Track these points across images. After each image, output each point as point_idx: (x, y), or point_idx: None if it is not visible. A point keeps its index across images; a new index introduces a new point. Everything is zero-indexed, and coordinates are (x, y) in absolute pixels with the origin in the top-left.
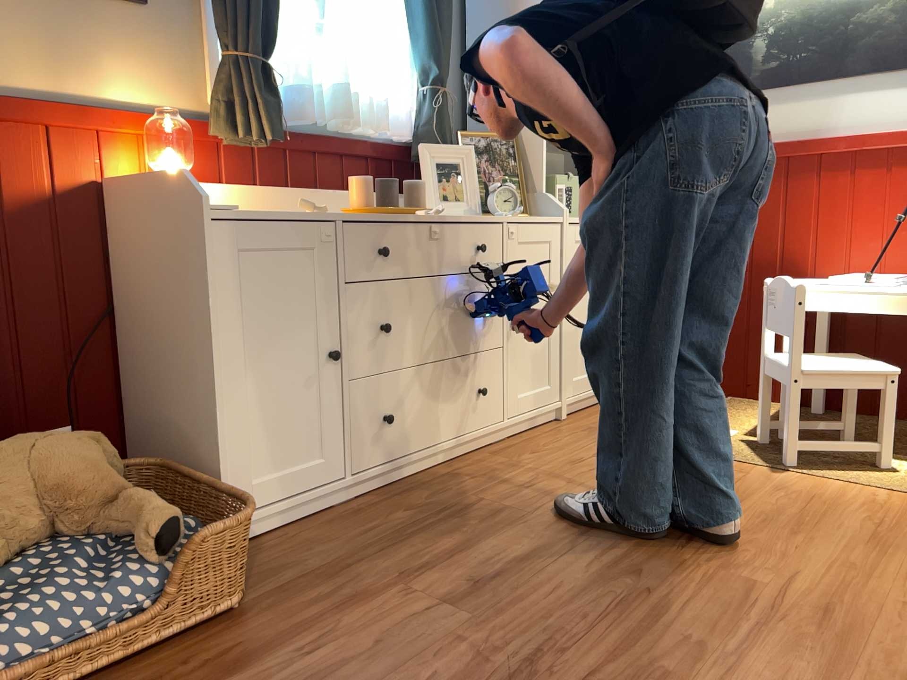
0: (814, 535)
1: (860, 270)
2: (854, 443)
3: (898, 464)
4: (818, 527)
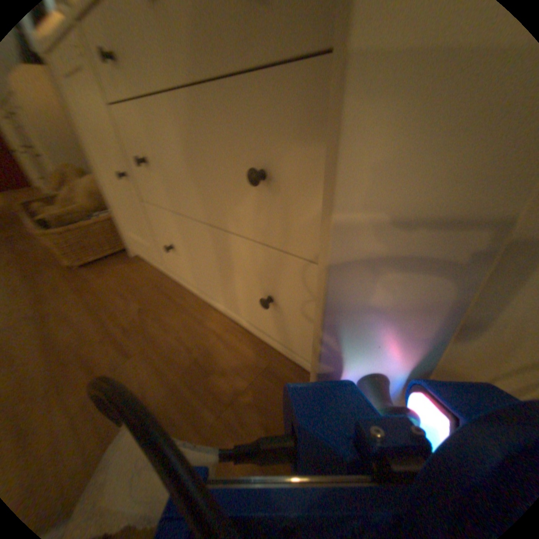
0: None
1: None
2: None
3: None
4: None
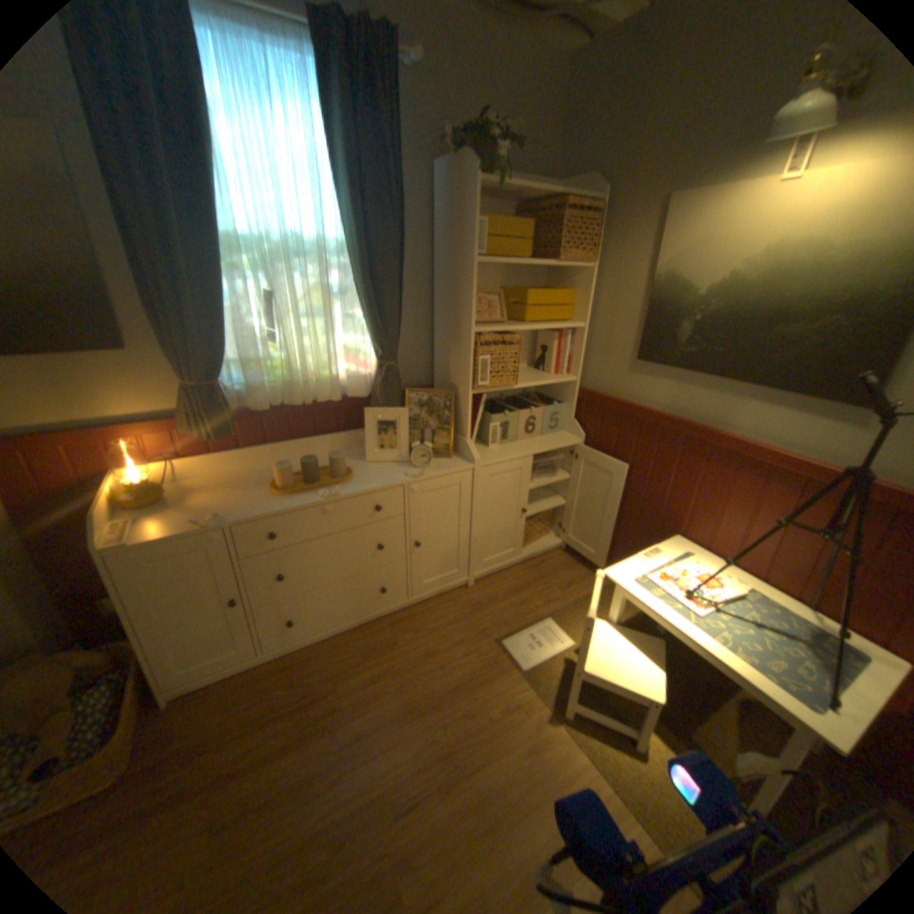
0: (498, 845)
1: (723, 551)
2: (620, 729)
3: (657, 751)
4: (511, 834)
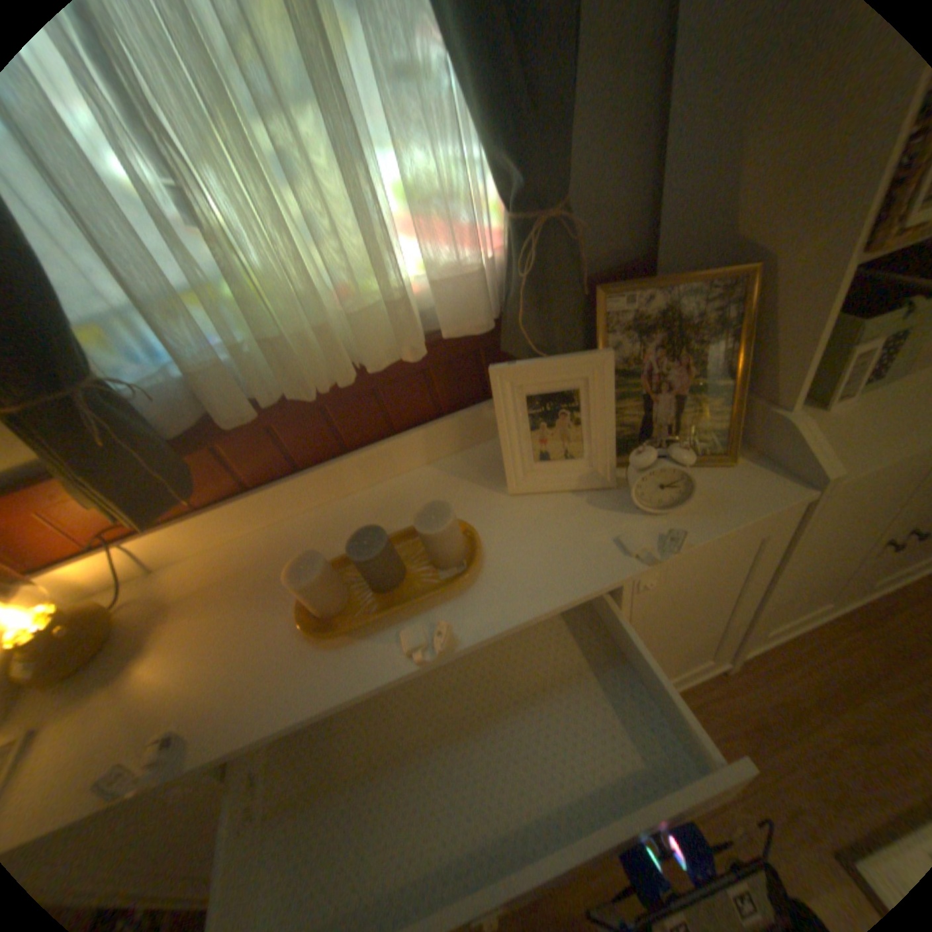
0: None
1: None
2: None
3: None
4: None
